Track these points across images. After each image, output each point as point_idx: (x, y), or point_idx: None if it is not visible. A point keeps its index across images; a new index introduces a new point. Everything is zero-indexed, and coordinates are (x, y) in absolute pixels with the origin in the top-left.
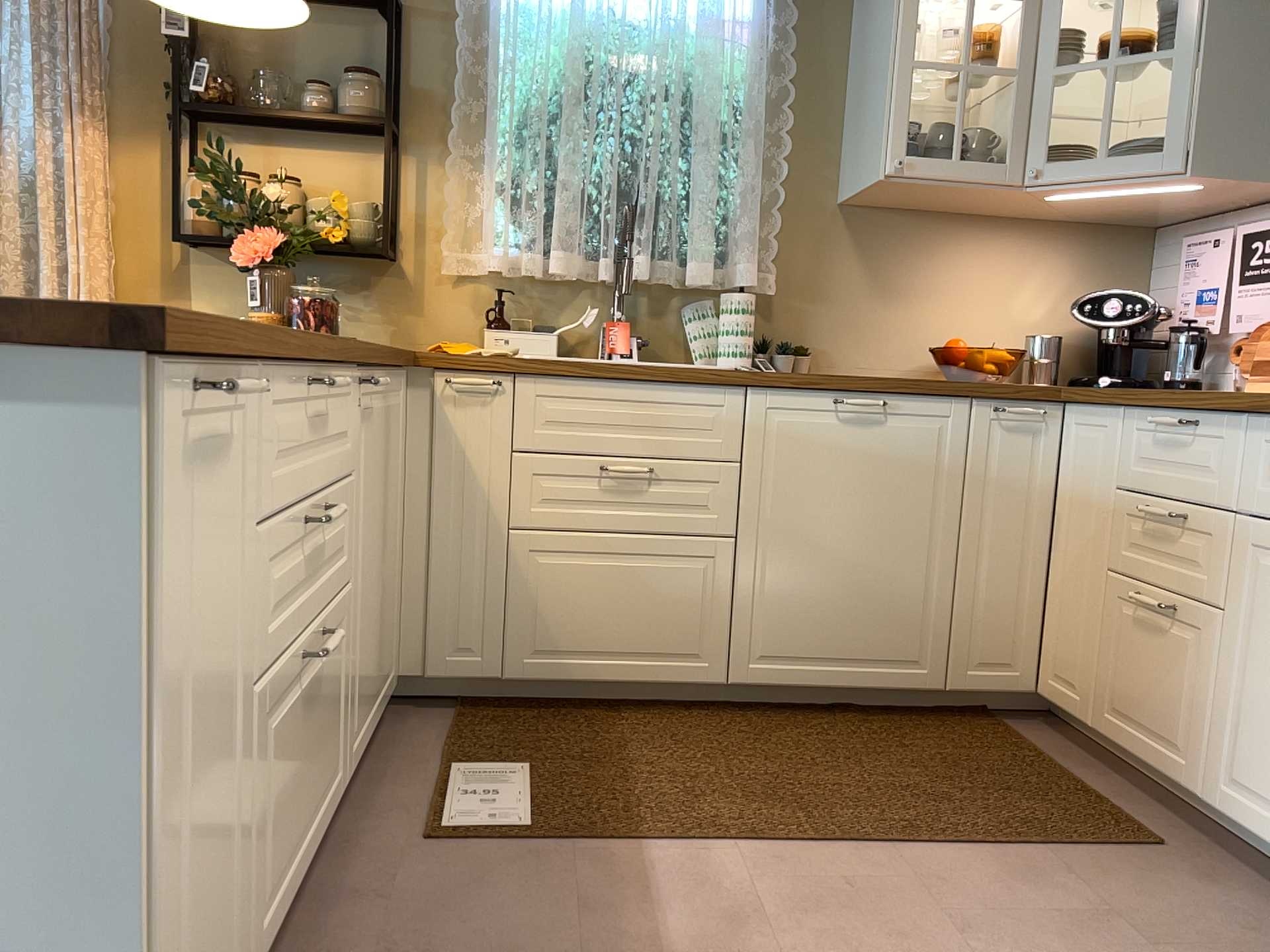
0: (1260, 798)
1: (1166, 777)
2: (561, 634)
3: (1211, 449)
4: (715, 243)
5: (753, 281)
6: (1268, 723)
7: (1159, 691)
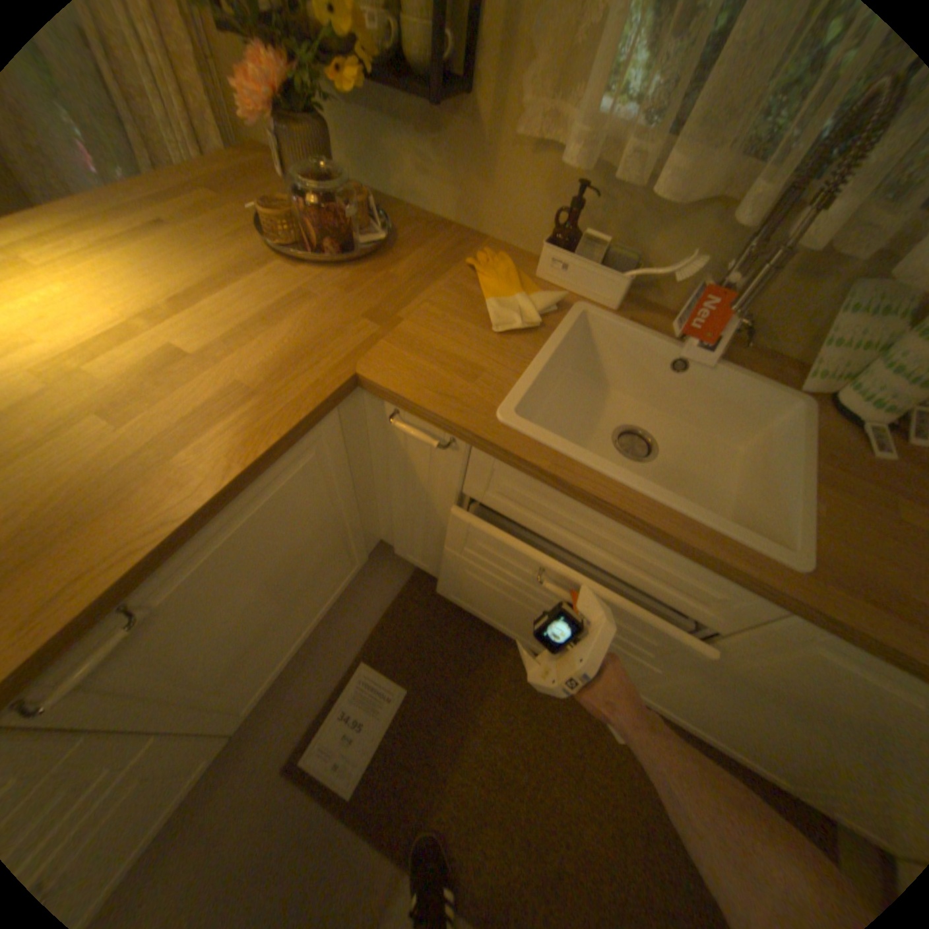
0: None
1: None
2: (485, 595)
3: None
4: None
5: None
6: None
7: None
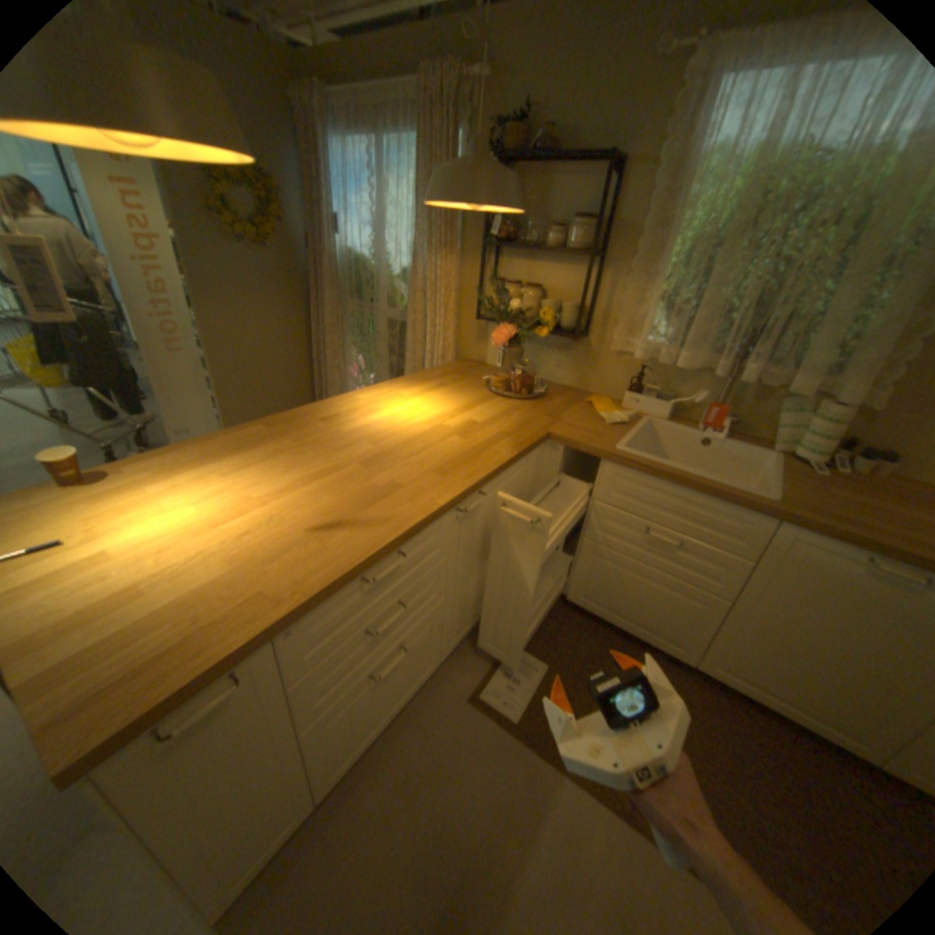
0: None
1: None
2: (601, 596)
3: None
4: (836, 356)
5: (864, 392)
6: None
7: None
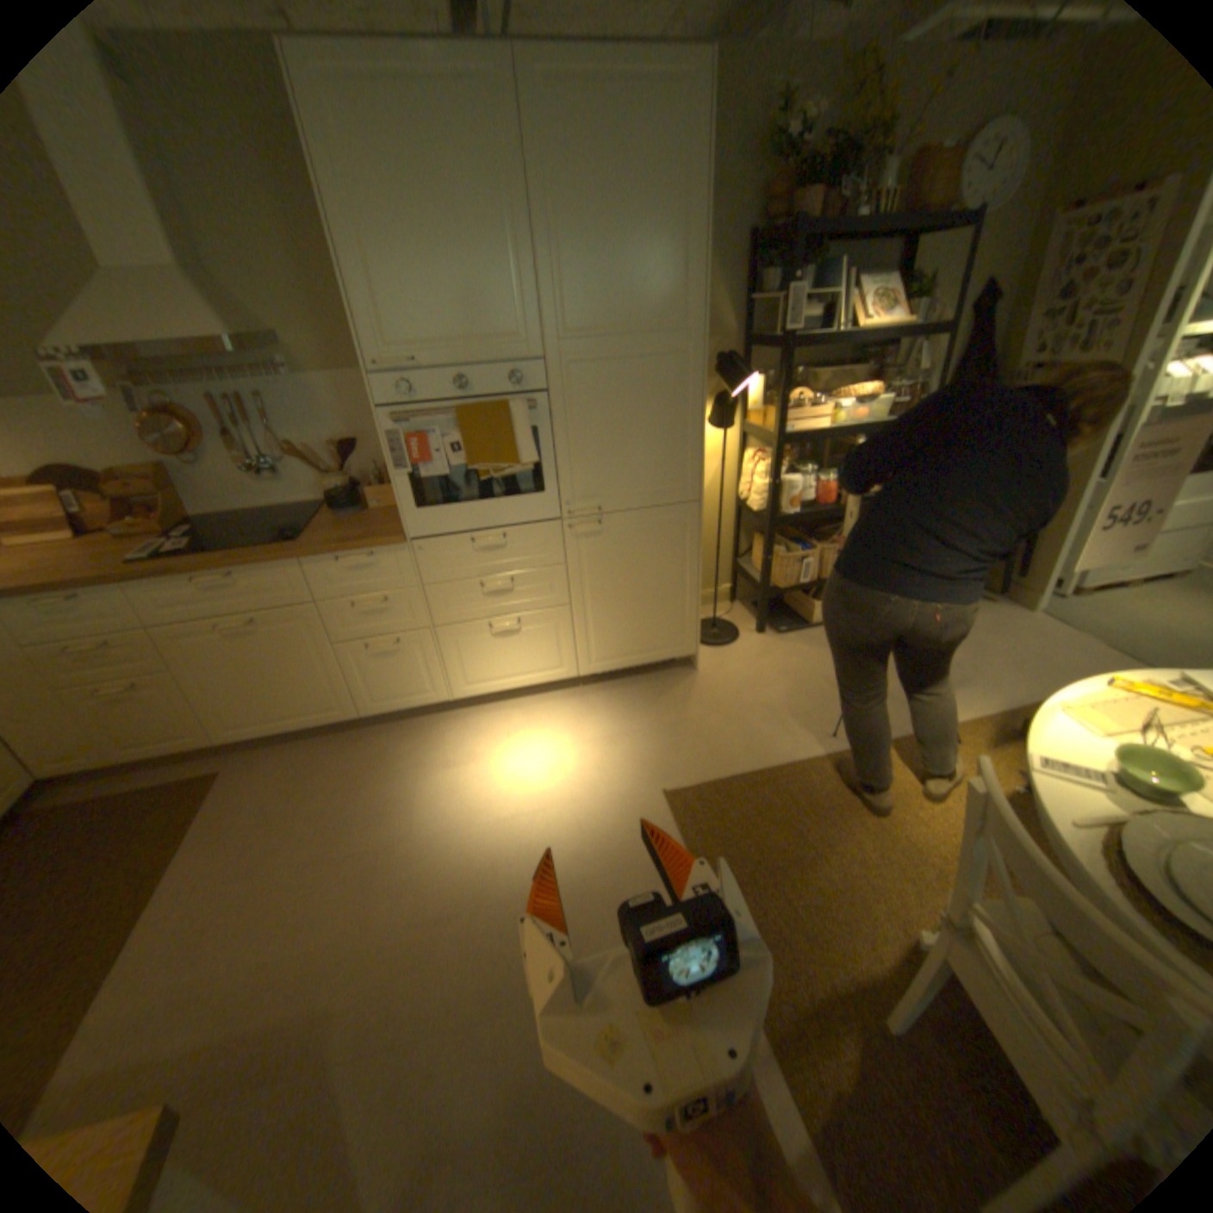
0: (242, 726)
1: (181, 752)
2: None
3: (97, 606)
4: None
5: None
6: (227, 699)
7: (148, 724)
